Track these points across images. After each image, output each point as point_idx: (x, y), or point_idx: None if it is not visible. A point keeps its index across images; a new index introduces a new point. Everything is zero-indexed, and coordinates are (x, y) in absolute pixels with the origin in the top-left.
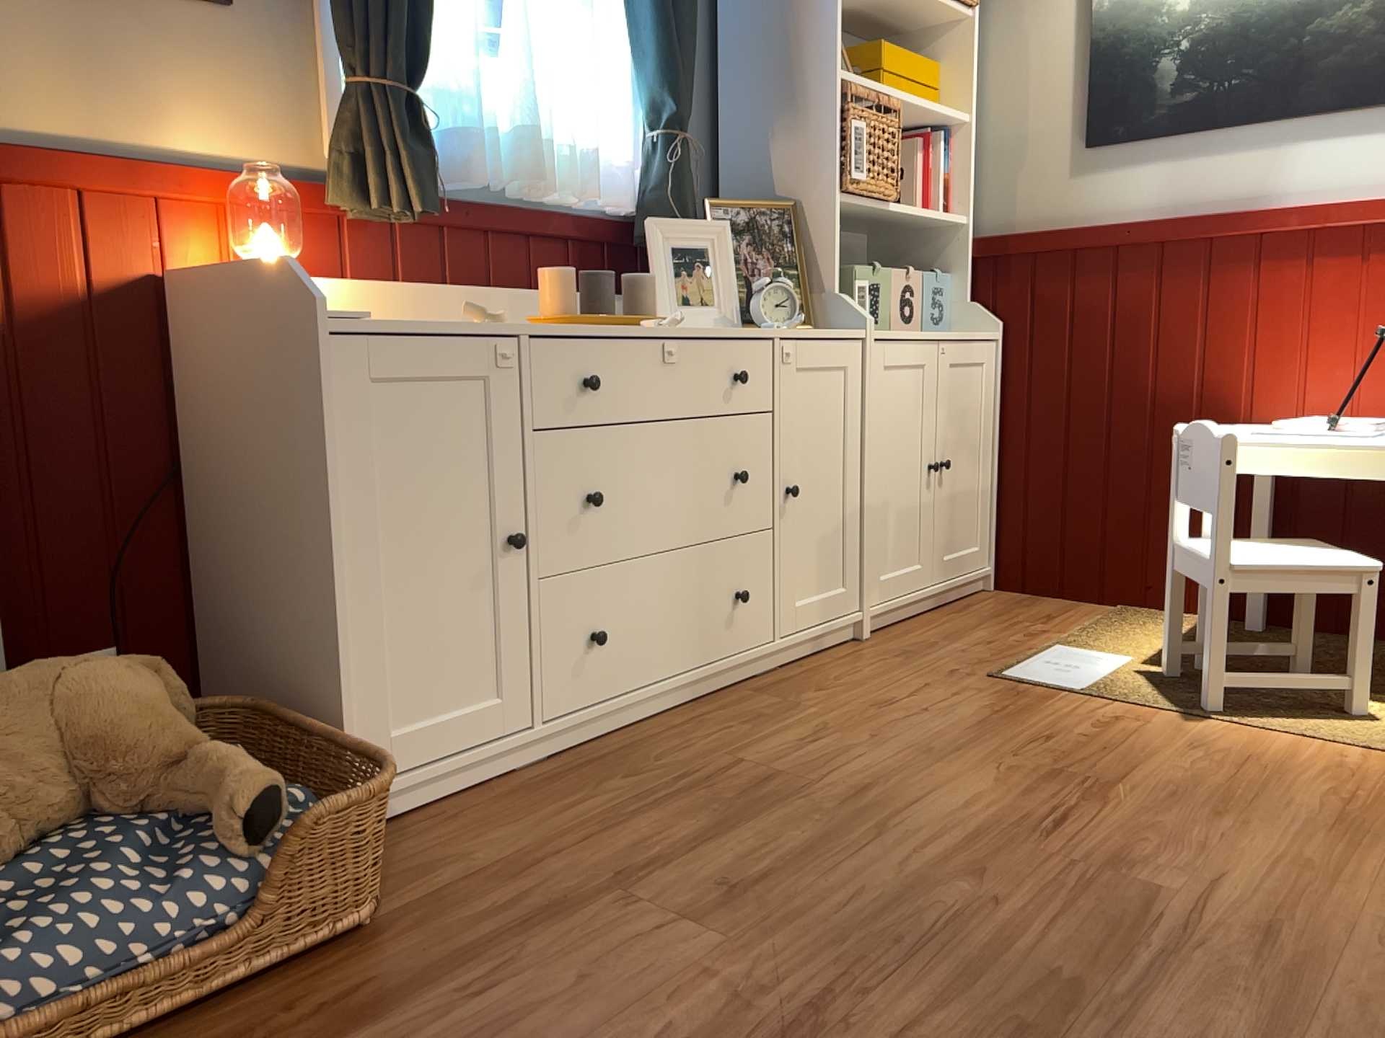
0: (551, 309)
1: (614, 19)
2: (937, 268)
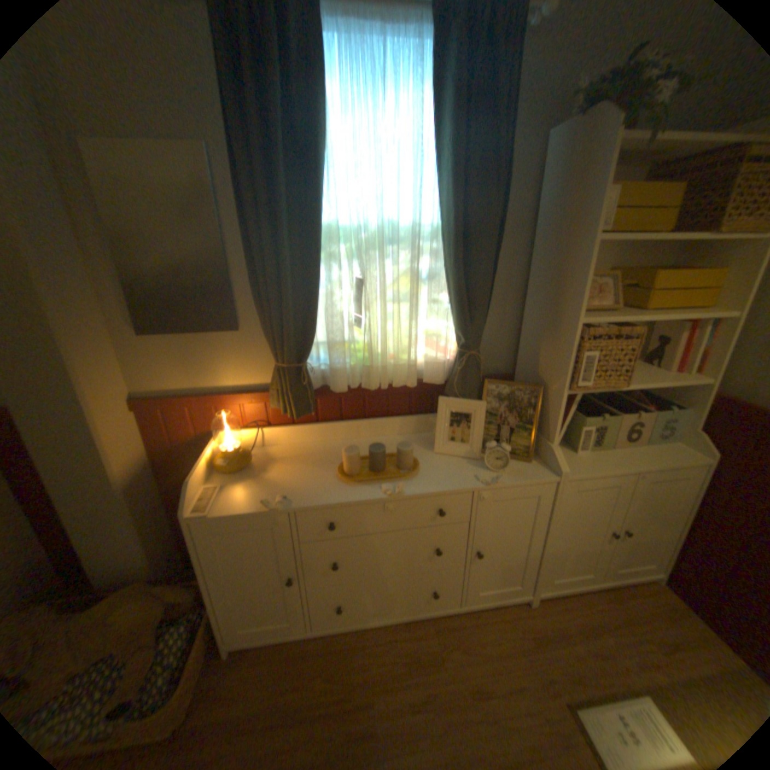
0: (346, 468)
1: (440, 289)
2: (683, 402)
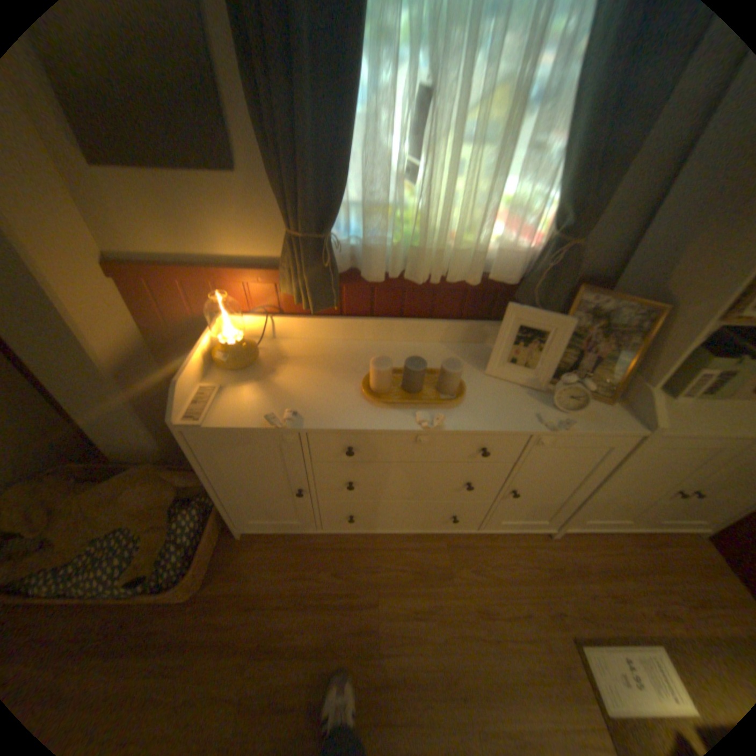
0: (373, 383)
1: (558, 122)
2: None
